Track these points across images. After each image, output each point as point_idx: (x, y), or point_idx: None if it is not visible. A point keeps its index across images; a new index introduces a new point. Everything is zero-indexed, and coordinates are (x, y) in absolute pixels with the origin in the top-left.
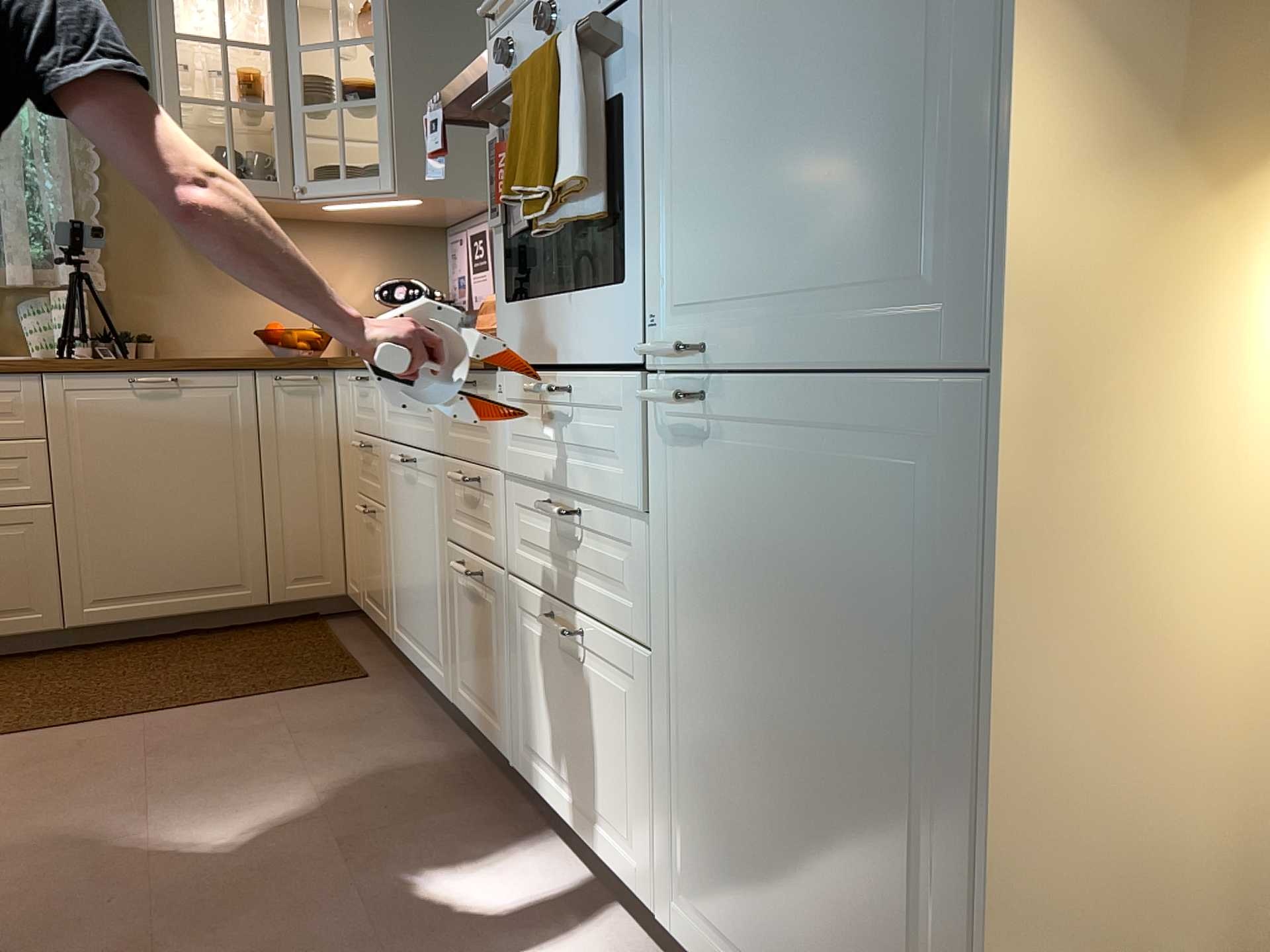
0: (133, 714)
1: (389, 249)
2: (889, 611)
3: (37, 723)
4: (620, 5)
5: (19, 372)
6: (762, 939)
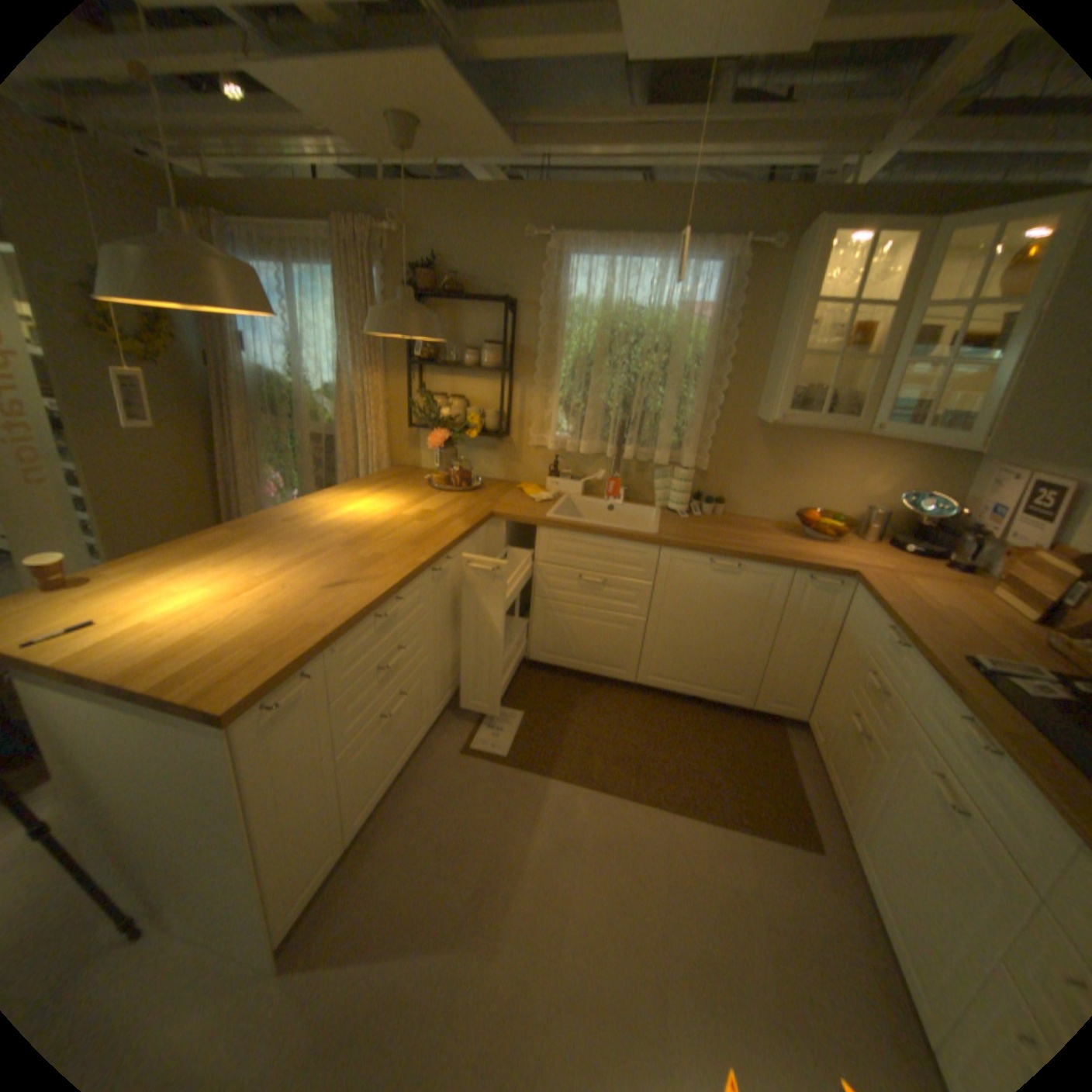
0: (664, 807)
1: (926, 457)
2: None
3: (613, 783)
4: None
5: (649, 544)
6: None
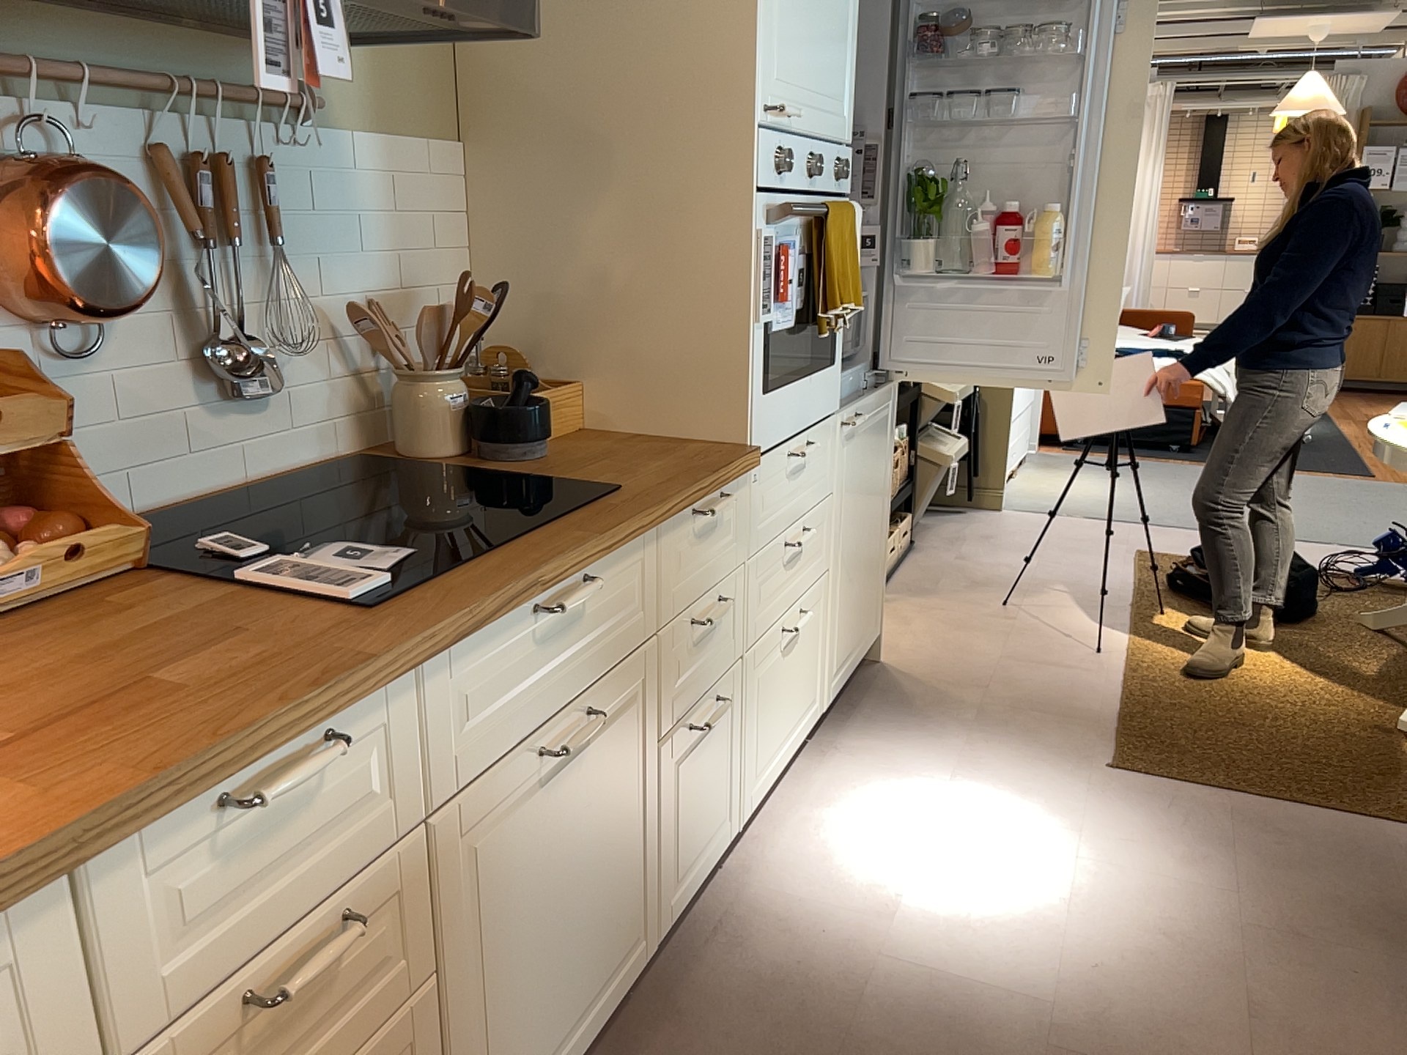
0: None
1: None
2: (881, 462)
3: None
4: (840, 195)
5: None
6: (853, 634)
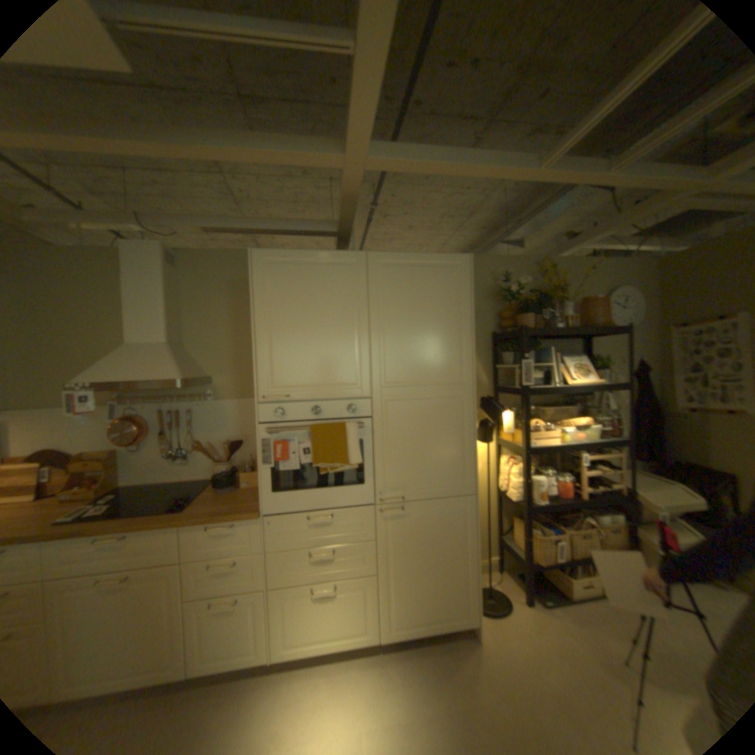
0: None
1: None
2: (454, 535)
3: None
4: (356, 417)
5: None
6: (422, 617)
